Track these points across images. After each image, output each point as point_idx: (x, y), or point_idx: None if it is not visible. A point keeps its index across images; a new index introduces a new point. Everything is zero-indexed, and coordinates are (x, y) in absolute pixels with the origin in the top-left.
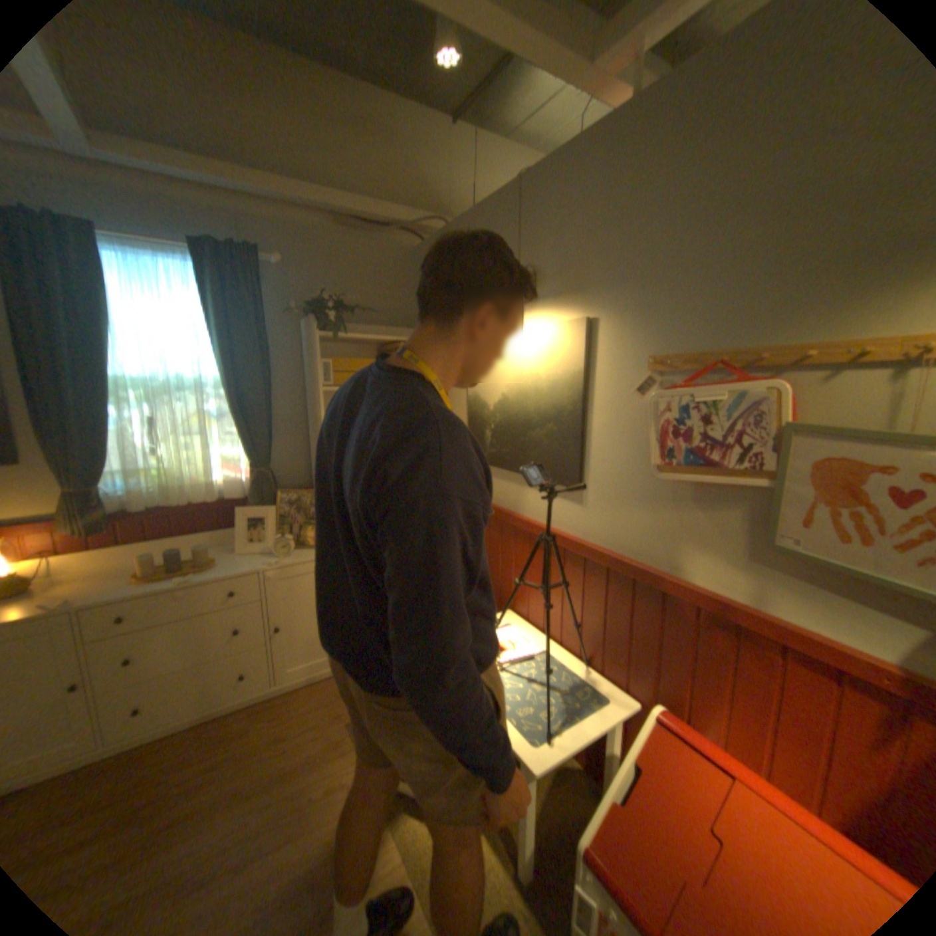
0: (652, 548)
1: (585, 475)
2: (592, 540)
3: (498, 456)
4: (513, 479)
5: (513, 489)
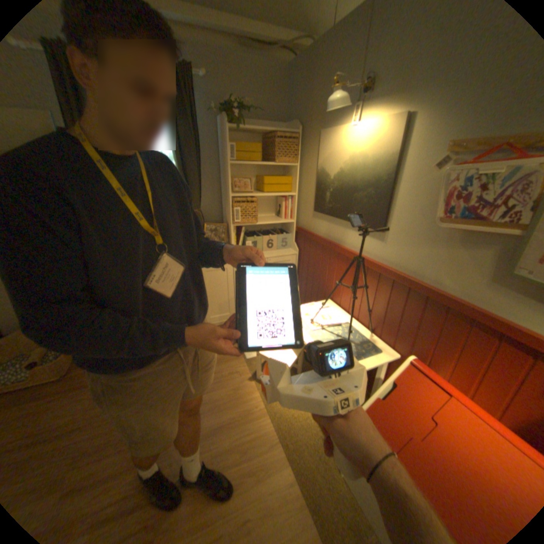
0: (425, 270)
1: (388, 222)
2: (386, 263)
3: (333, 209)
4: (341, 223)
5: (340, 230)
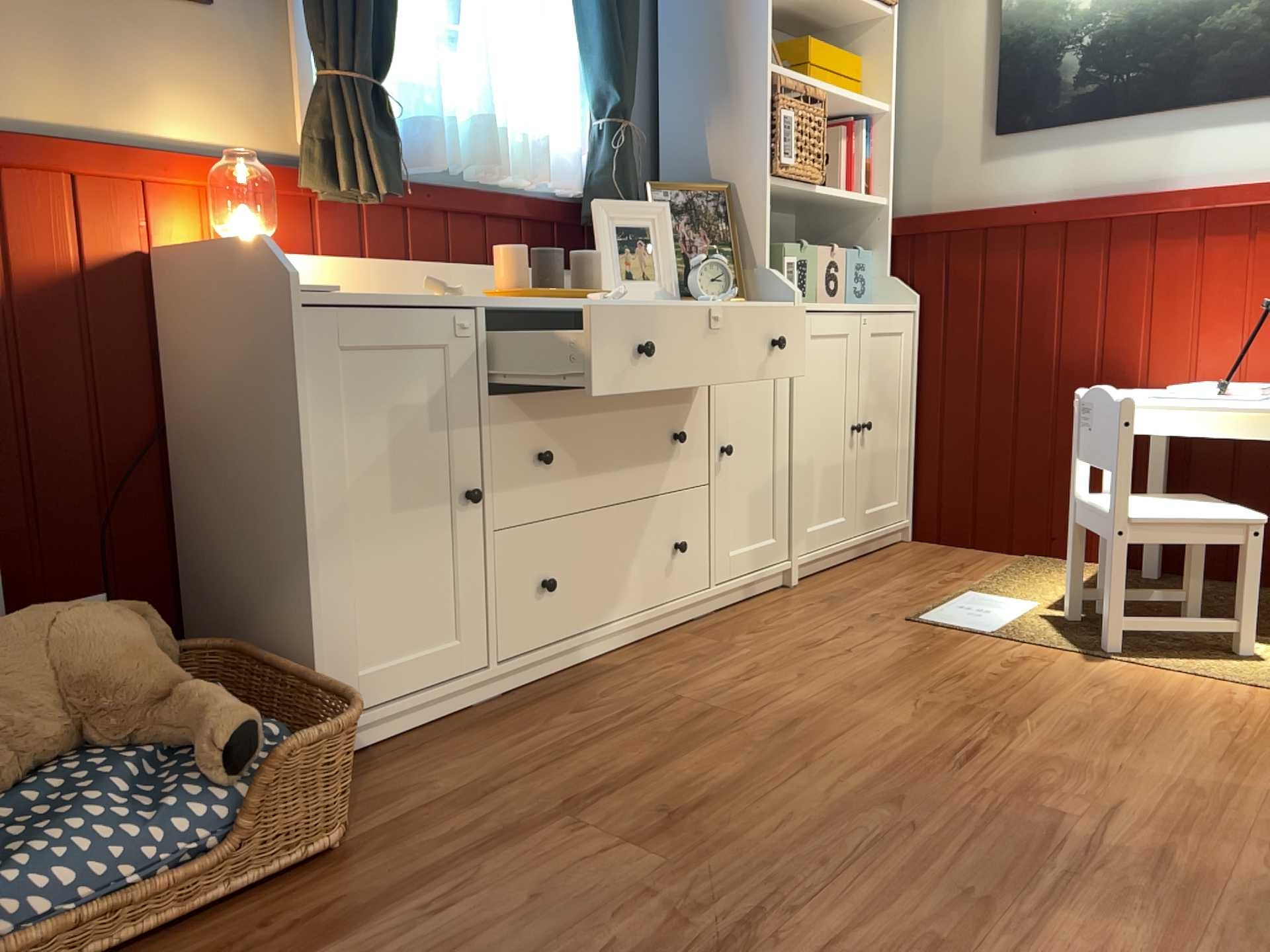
0: None
1: None
2: None
3: (1103, 93)
4: (1144, 128)
5: (1143, 148)
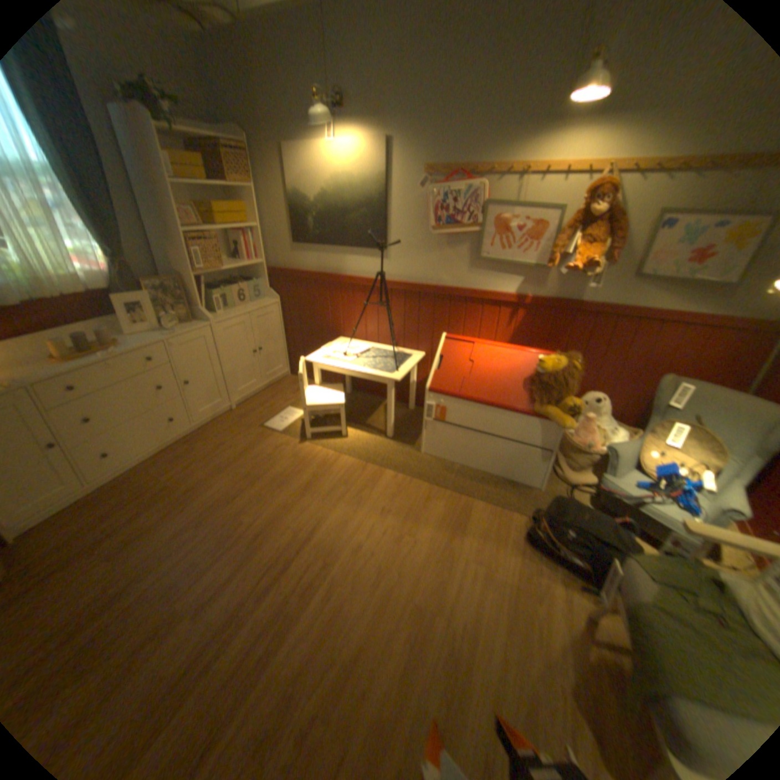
0: (426, 273)
1: (387, 240)
2: (393, 278)
3: (321, 236)
4: (334, 251)
5: (335, 258)
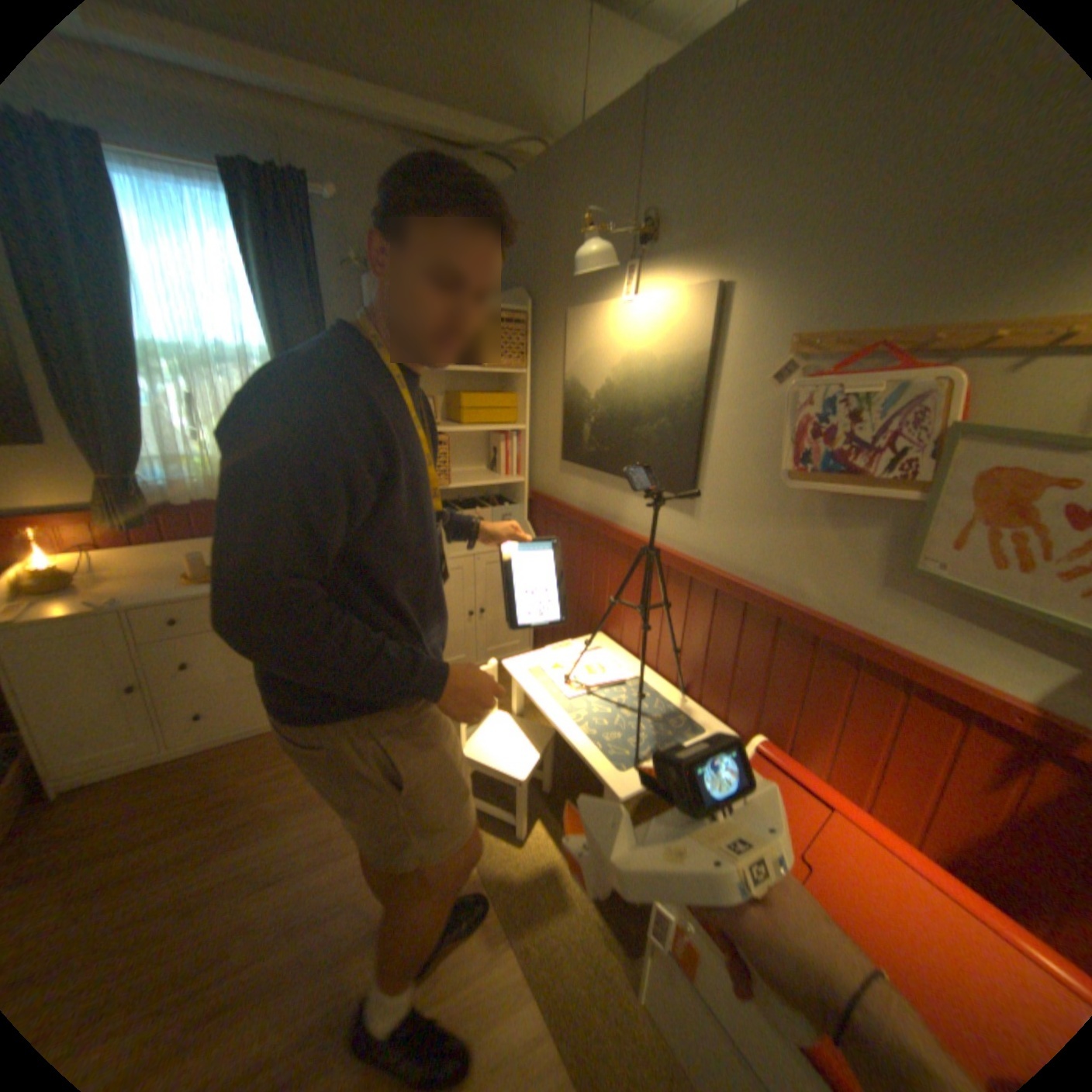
0: (770, 568)
1: (700, 481)
2: (702, 557)
3: (597, 457)
4: (614, 484)
5: (613, 496)
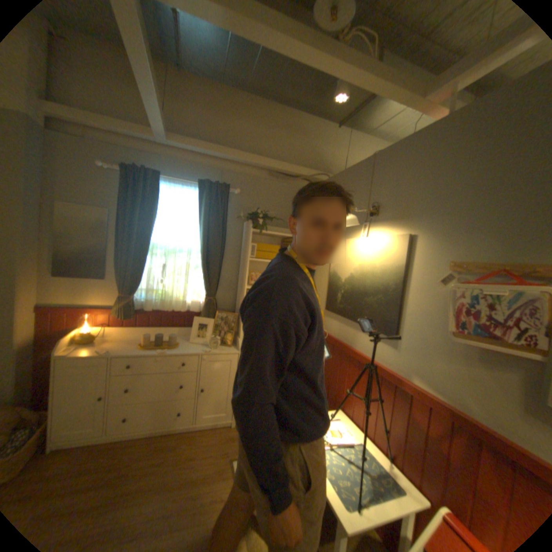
0: (446, 388)
1: (401, 330)
2: (402, 374)
3: (344, 310)
4: (352, 325)
5: (352, 331)
